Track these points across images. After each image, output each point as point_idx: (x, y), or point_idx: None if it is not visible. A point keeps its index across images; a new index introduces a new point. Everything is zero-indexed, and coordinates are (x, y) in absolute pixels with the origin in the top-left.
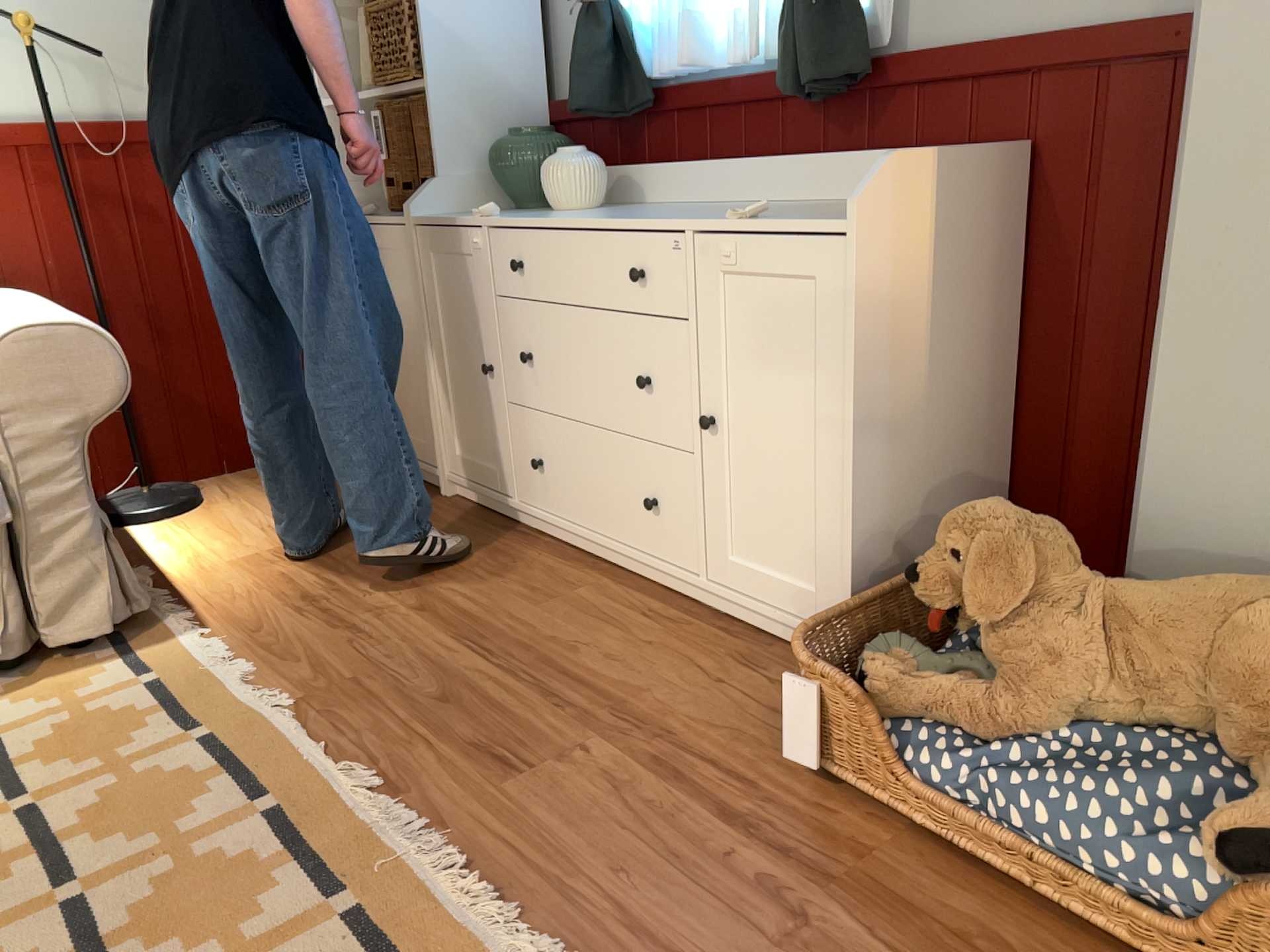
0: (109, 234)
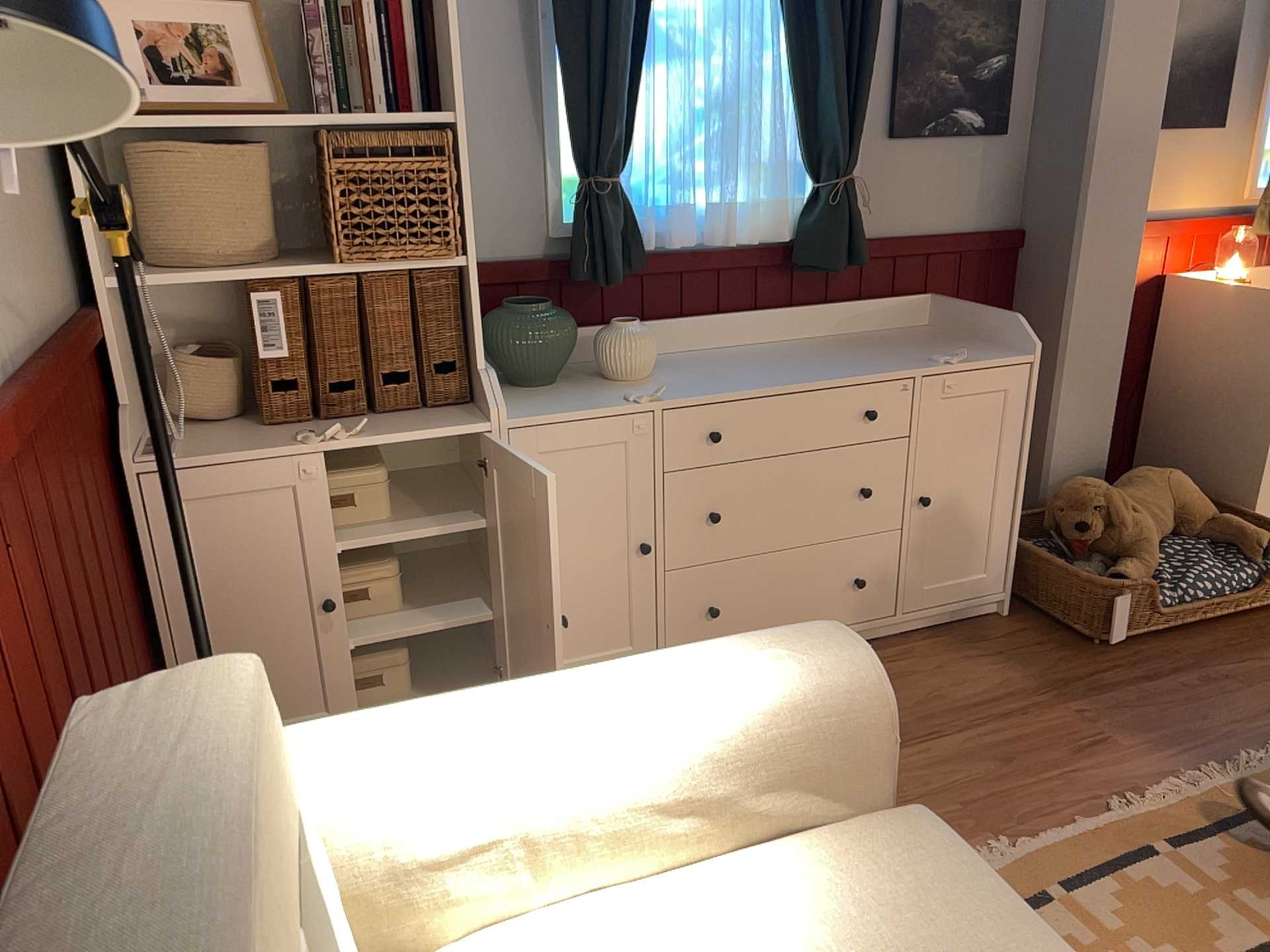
0: (48, 593)
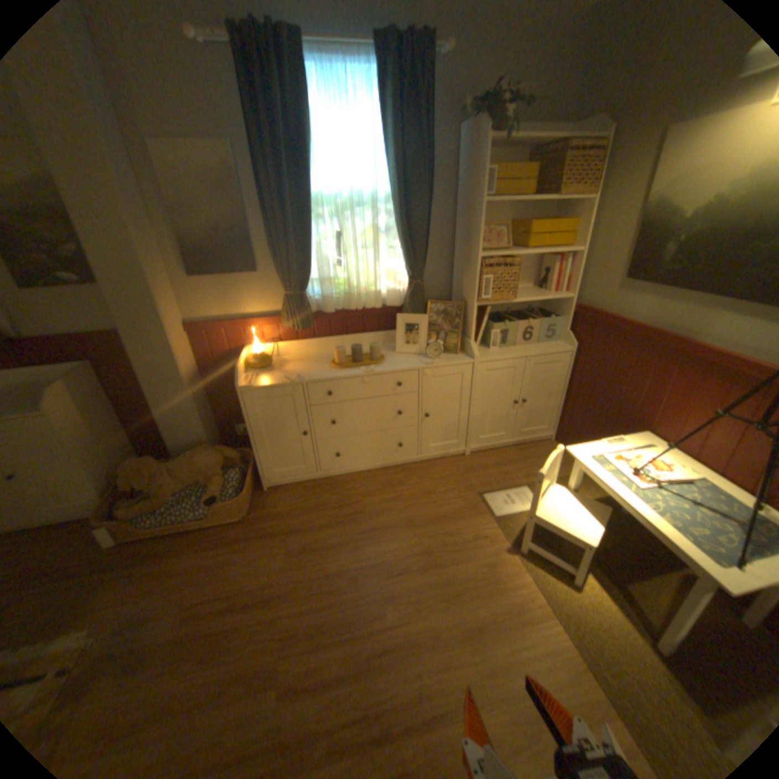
0: None
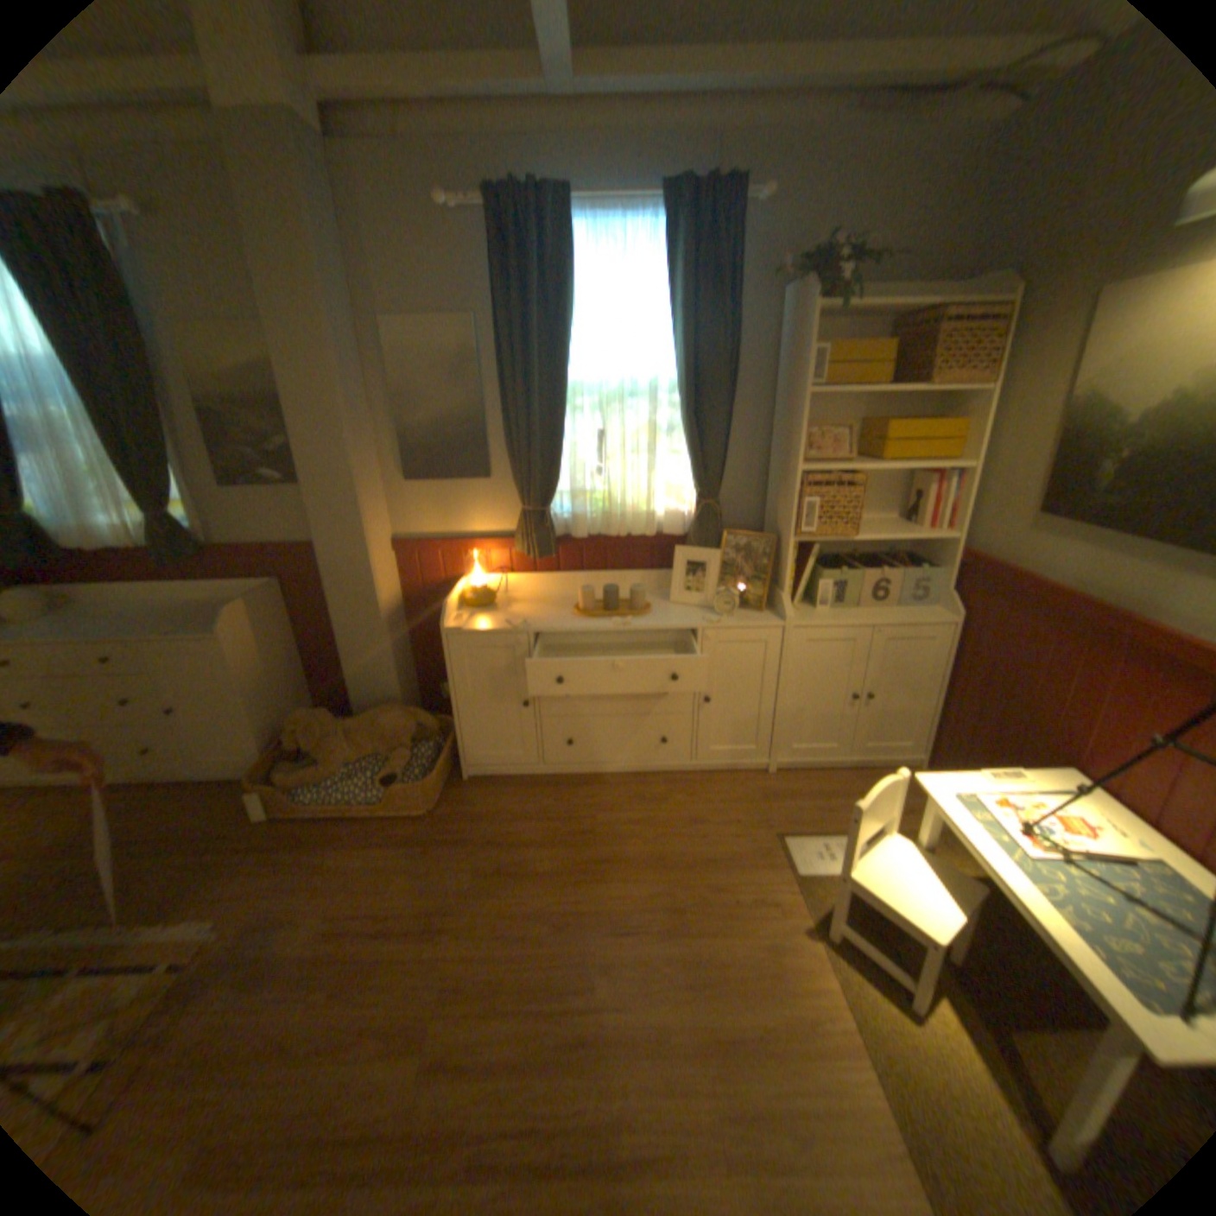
0: None
